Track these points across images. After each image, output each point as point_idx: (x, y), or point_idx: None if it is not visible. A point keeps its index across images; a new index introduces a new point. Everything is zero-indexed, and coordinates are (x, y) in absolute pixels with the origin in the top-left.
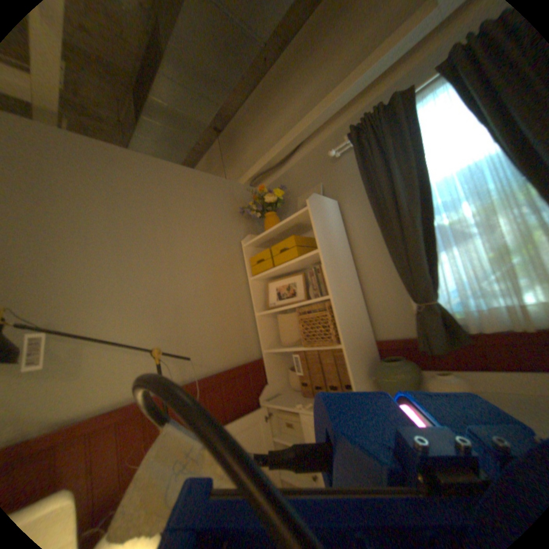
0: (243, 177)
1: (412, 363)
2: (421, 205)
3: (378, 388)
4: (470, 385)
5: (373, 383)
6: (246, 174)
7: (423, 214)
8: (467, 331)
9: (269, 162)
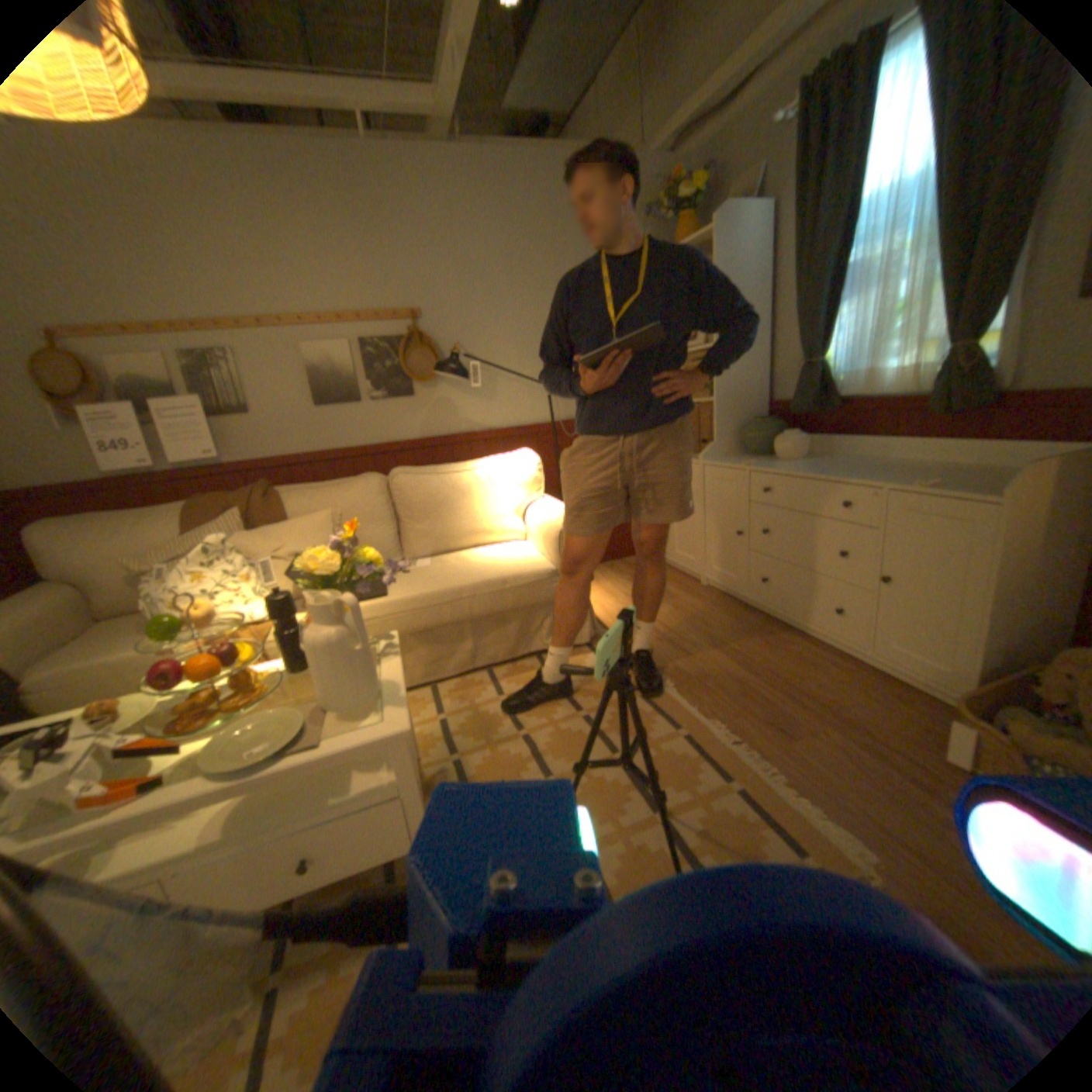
0: (665, 127)
1: (777, 422)
2: (839, 234)
3: (746, 446)
4: (805, 441)
5: (739, 440)
6: (670, 122)
7: (838, 246)
8: (838, 393)
9: (704, 105)
